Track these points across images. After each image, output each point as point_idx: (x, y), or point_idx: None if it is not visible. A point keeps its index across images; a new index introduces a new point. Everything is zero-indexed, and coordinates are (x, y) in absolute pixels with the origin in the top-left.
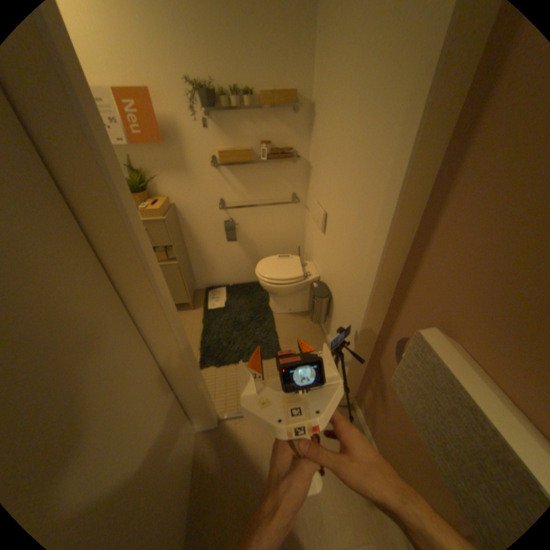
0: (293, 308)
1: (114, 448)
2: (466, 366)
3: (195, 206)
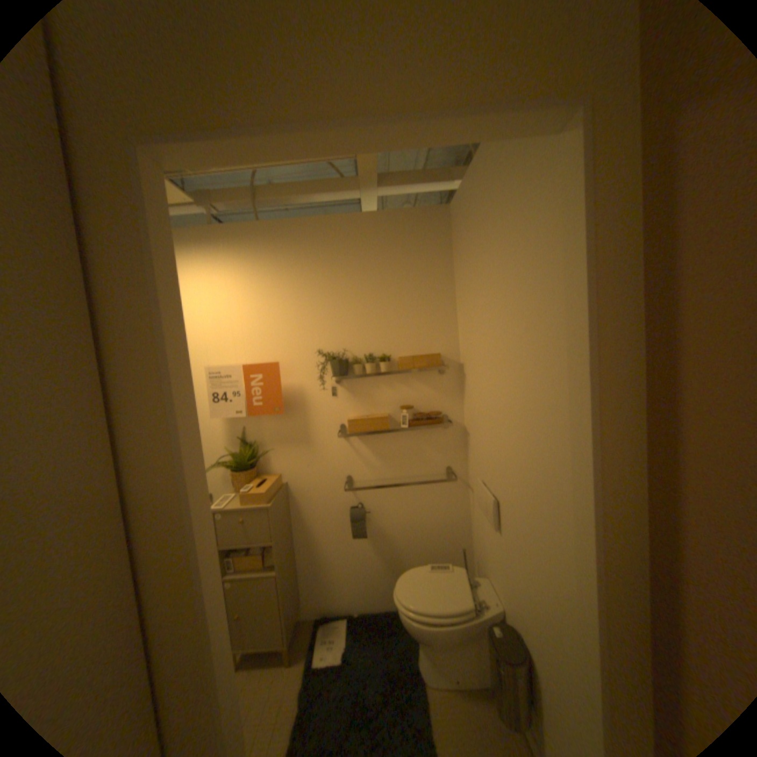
0: (463, 679)
1: None
2: None
3: (313, 486)
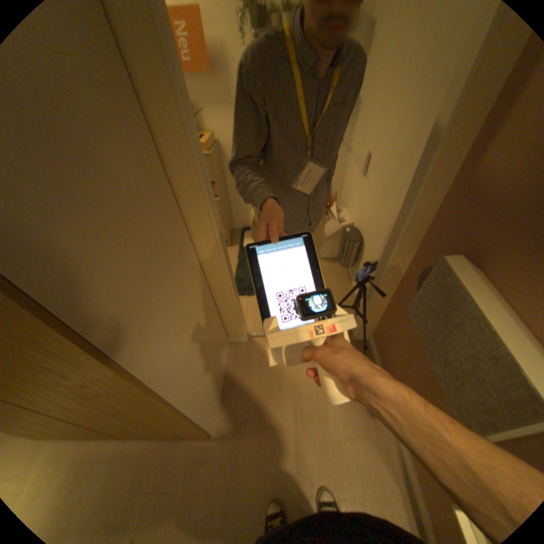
0: (323, 253)
1: (176, 320)
2: (481, 285)
3: None
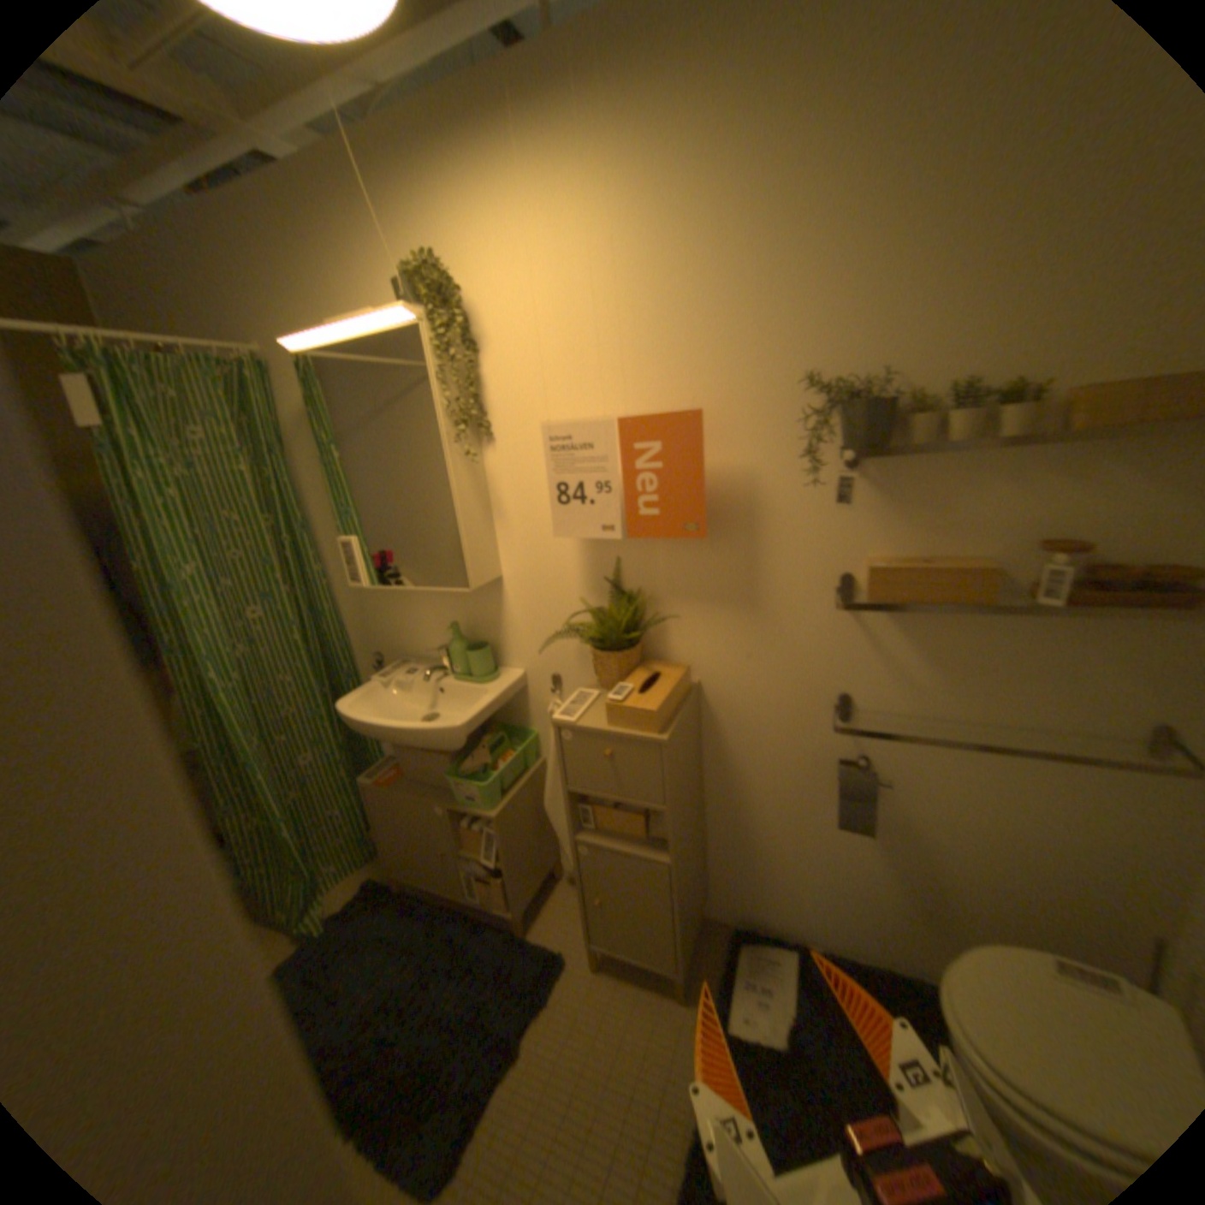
0: None
1: None
2: None
3: (756, 698)
